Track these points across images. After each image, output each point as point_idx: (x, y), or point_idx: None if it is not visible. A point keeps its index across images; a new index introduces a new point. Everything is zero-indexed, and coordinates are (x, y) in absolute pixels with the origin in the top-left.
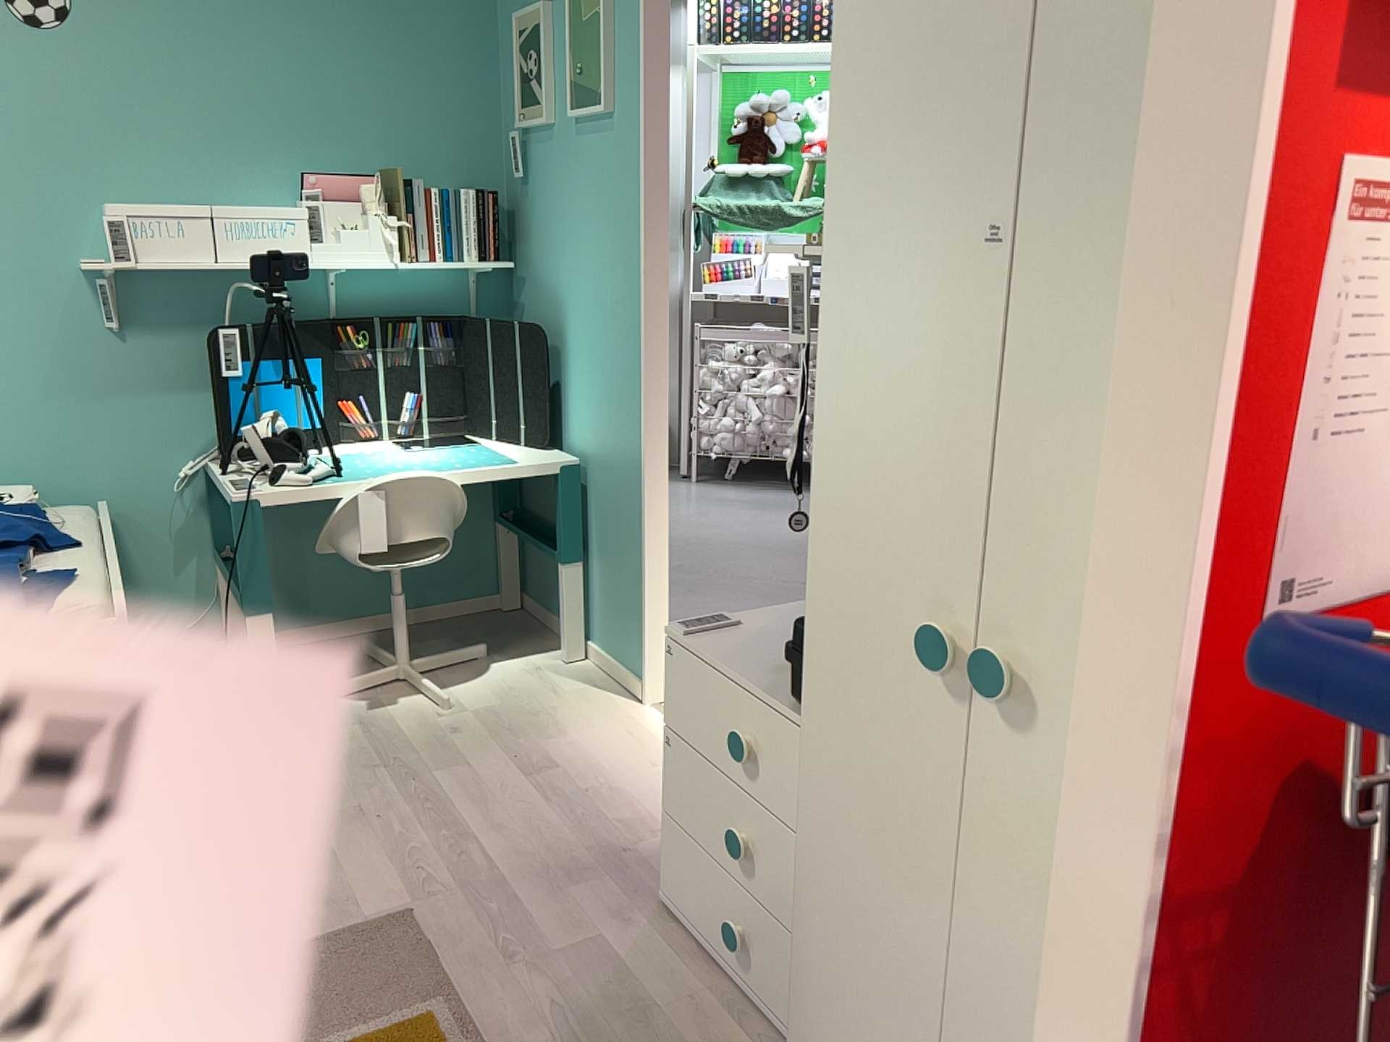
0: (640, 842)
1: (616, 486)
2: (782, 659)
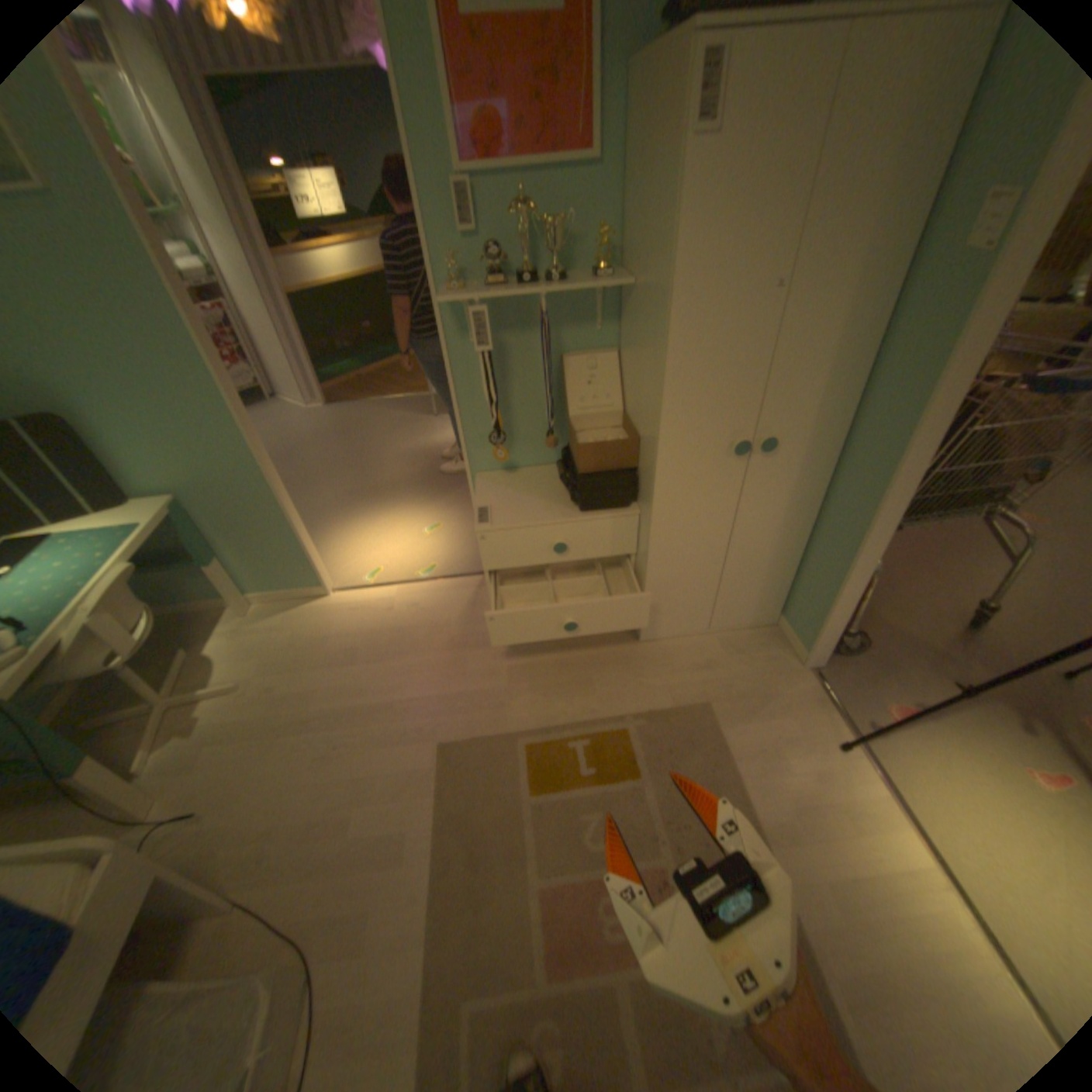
0: (448, 633)
1: (231, 497)
2: (538, 506)
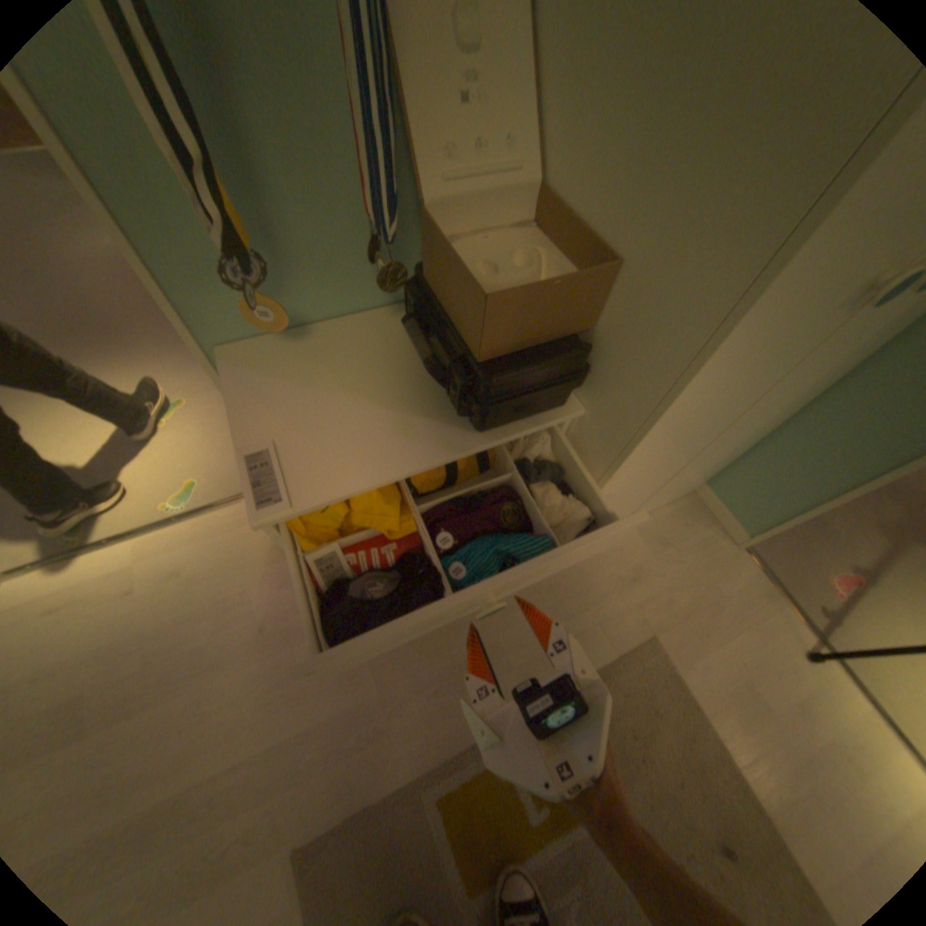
0: (251, 617)
1: None
2: (385, 425)
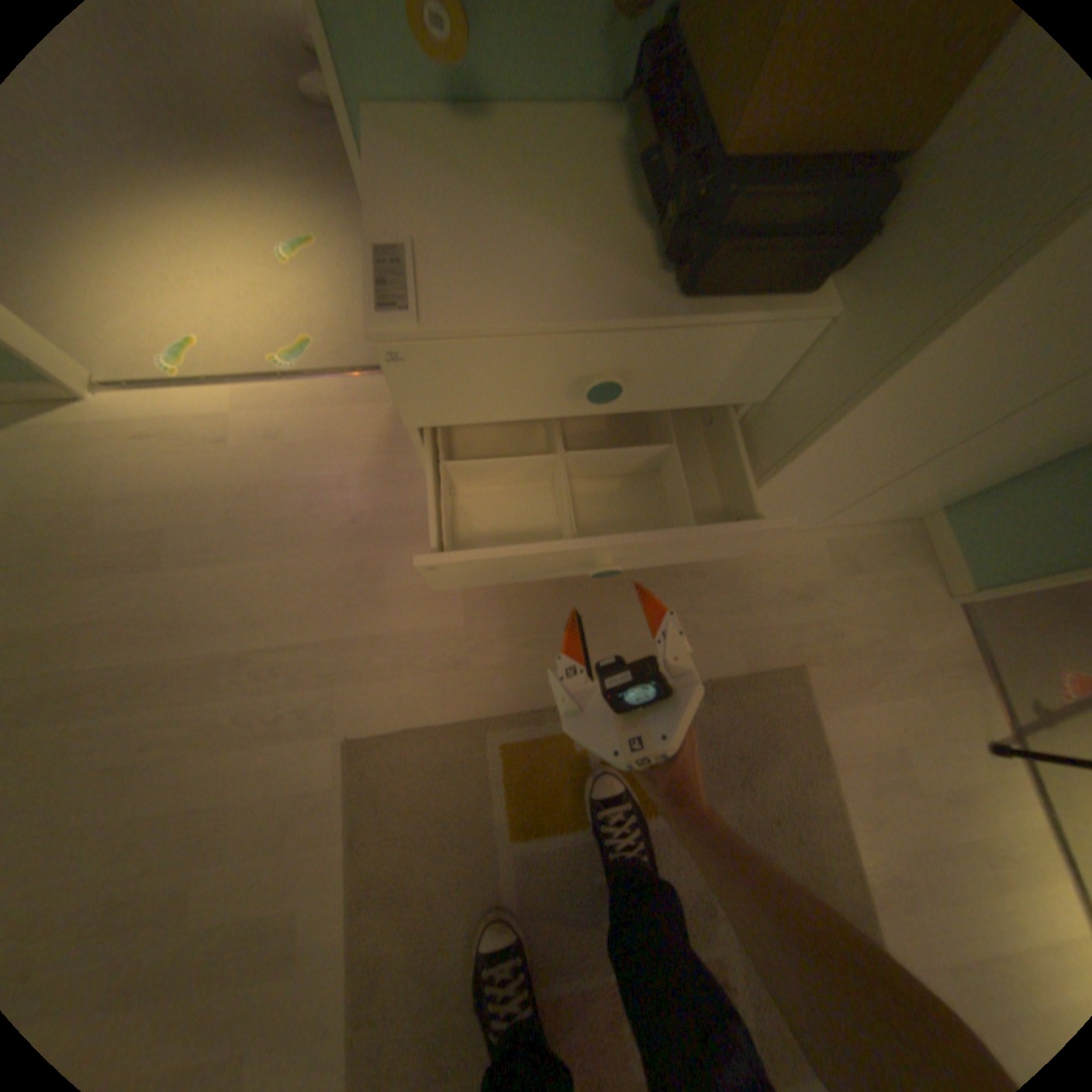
0: (346, 505)
1: None
2: (560, 256)
